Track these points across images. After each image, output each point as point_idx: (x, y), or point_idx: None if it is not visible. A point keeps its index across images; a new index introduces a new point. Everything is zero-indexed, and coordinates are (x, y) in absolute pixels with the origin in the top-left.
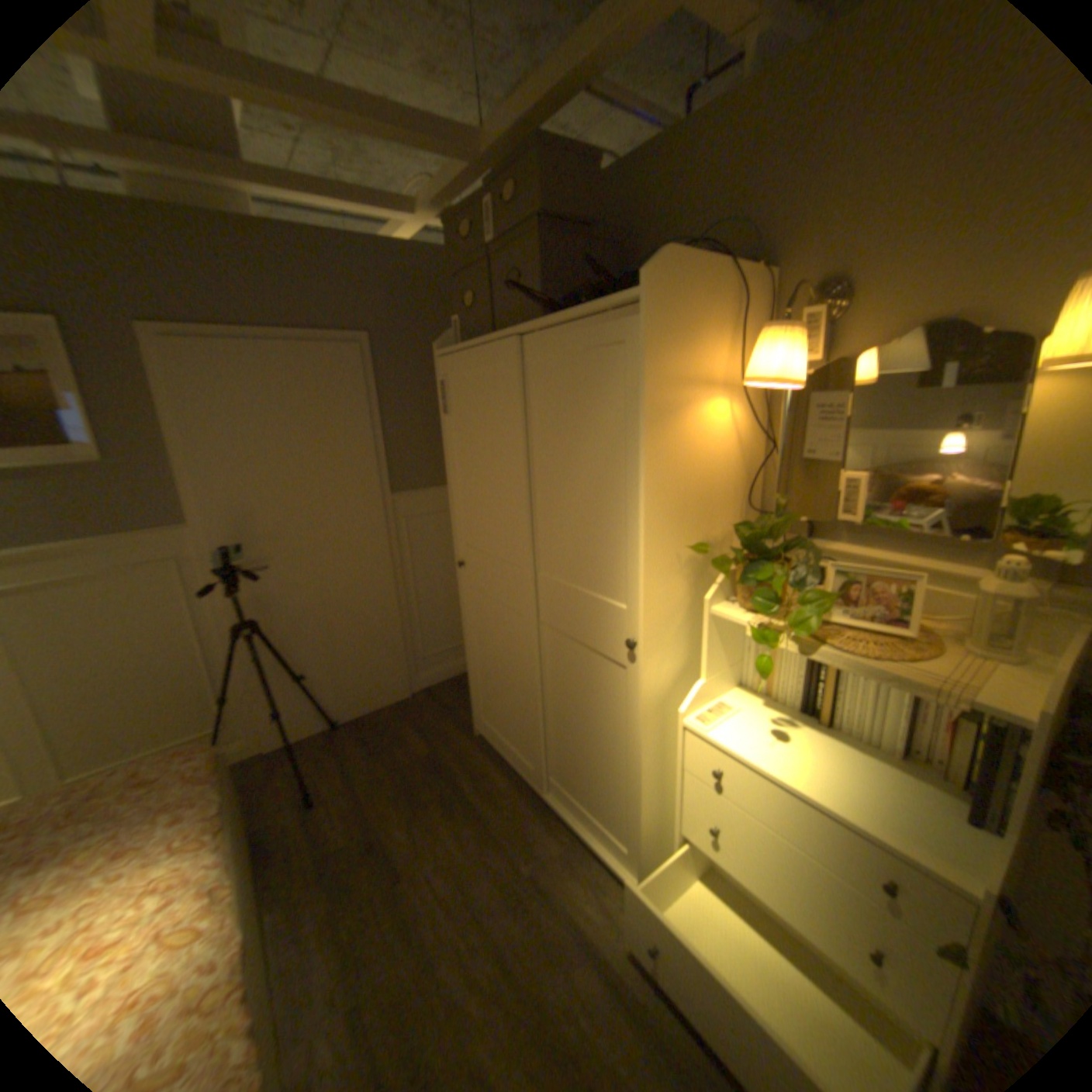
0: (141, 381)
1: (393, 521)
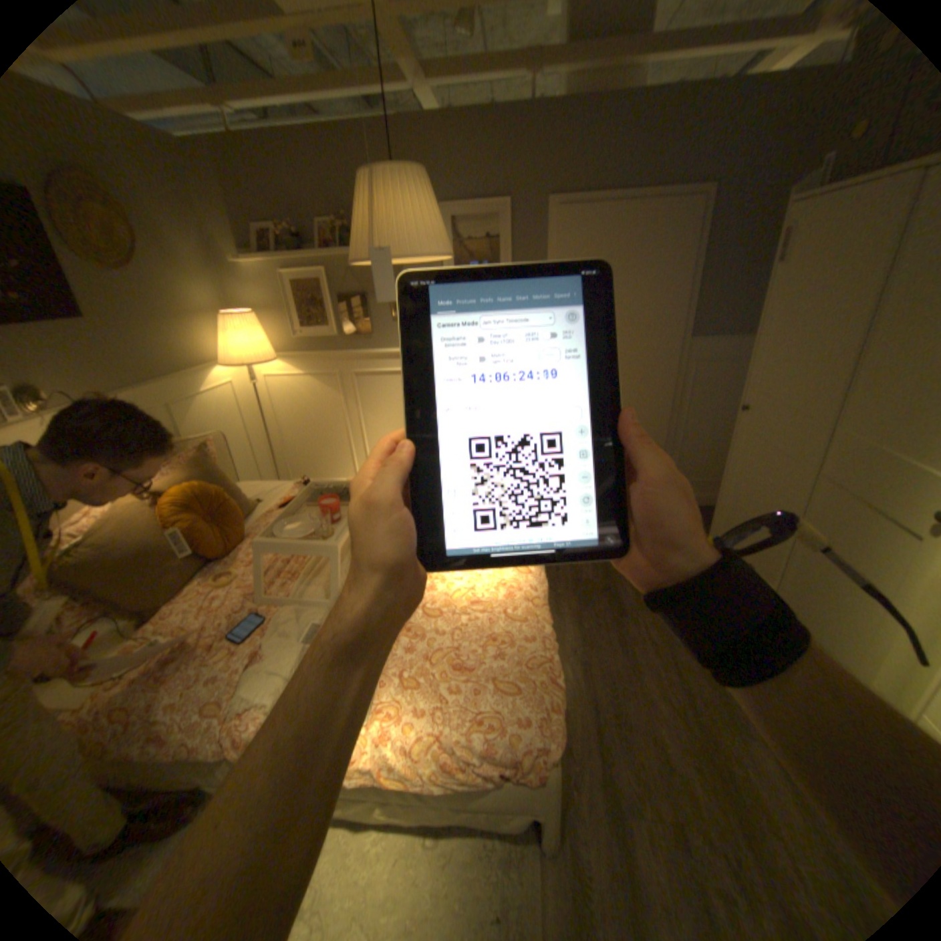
0: (544, 241)
1: (687, 362)
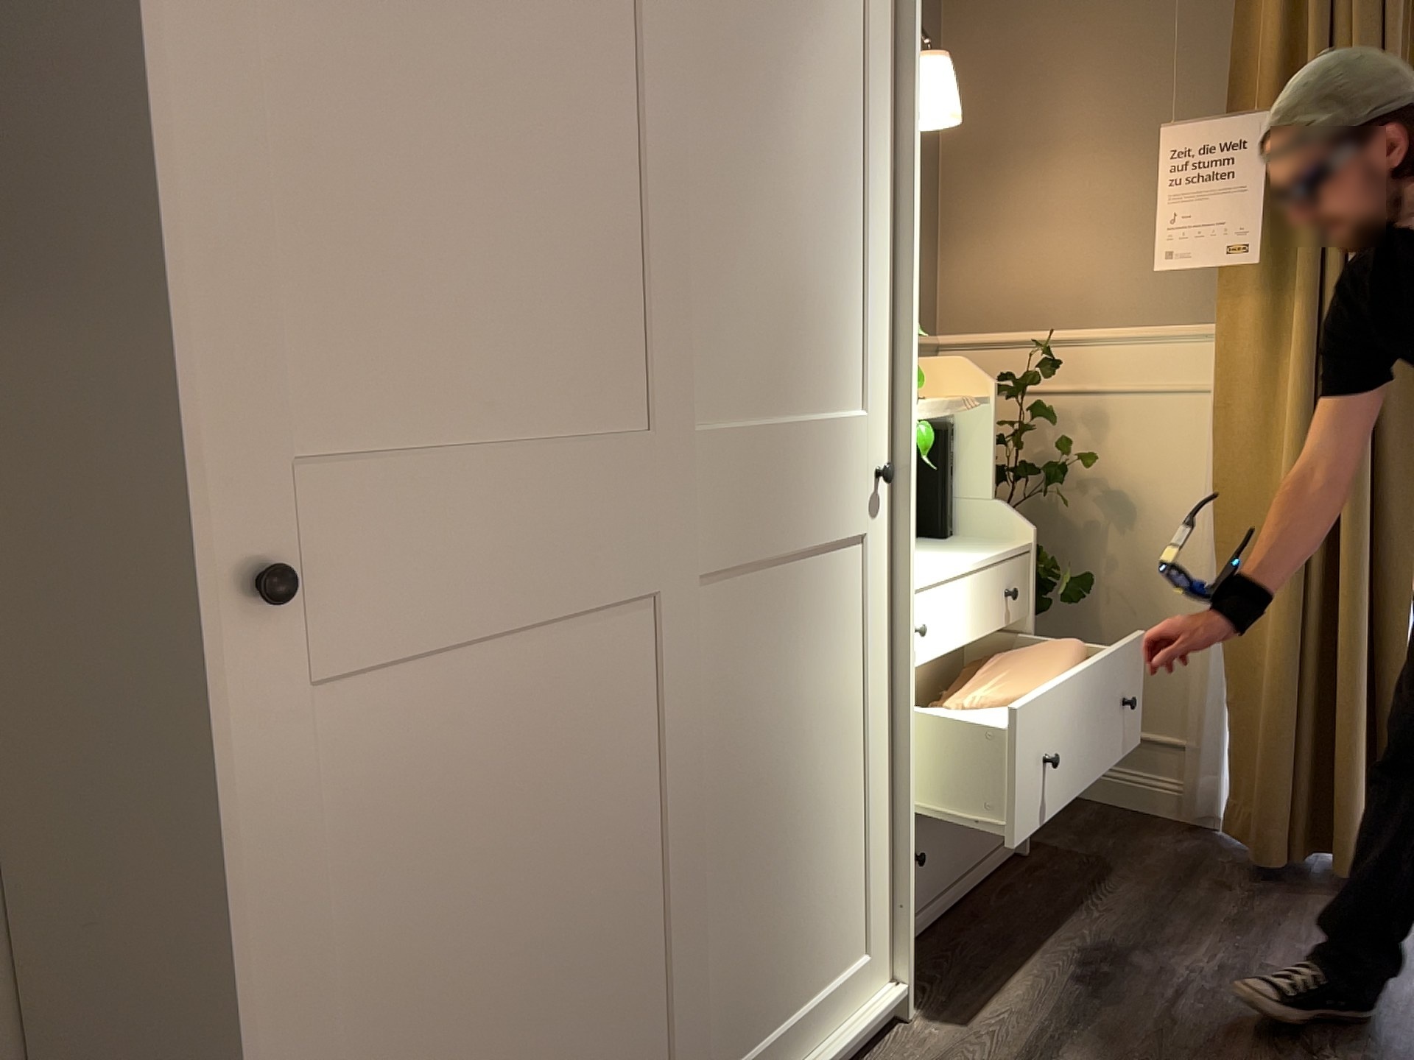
0: None
1: None
